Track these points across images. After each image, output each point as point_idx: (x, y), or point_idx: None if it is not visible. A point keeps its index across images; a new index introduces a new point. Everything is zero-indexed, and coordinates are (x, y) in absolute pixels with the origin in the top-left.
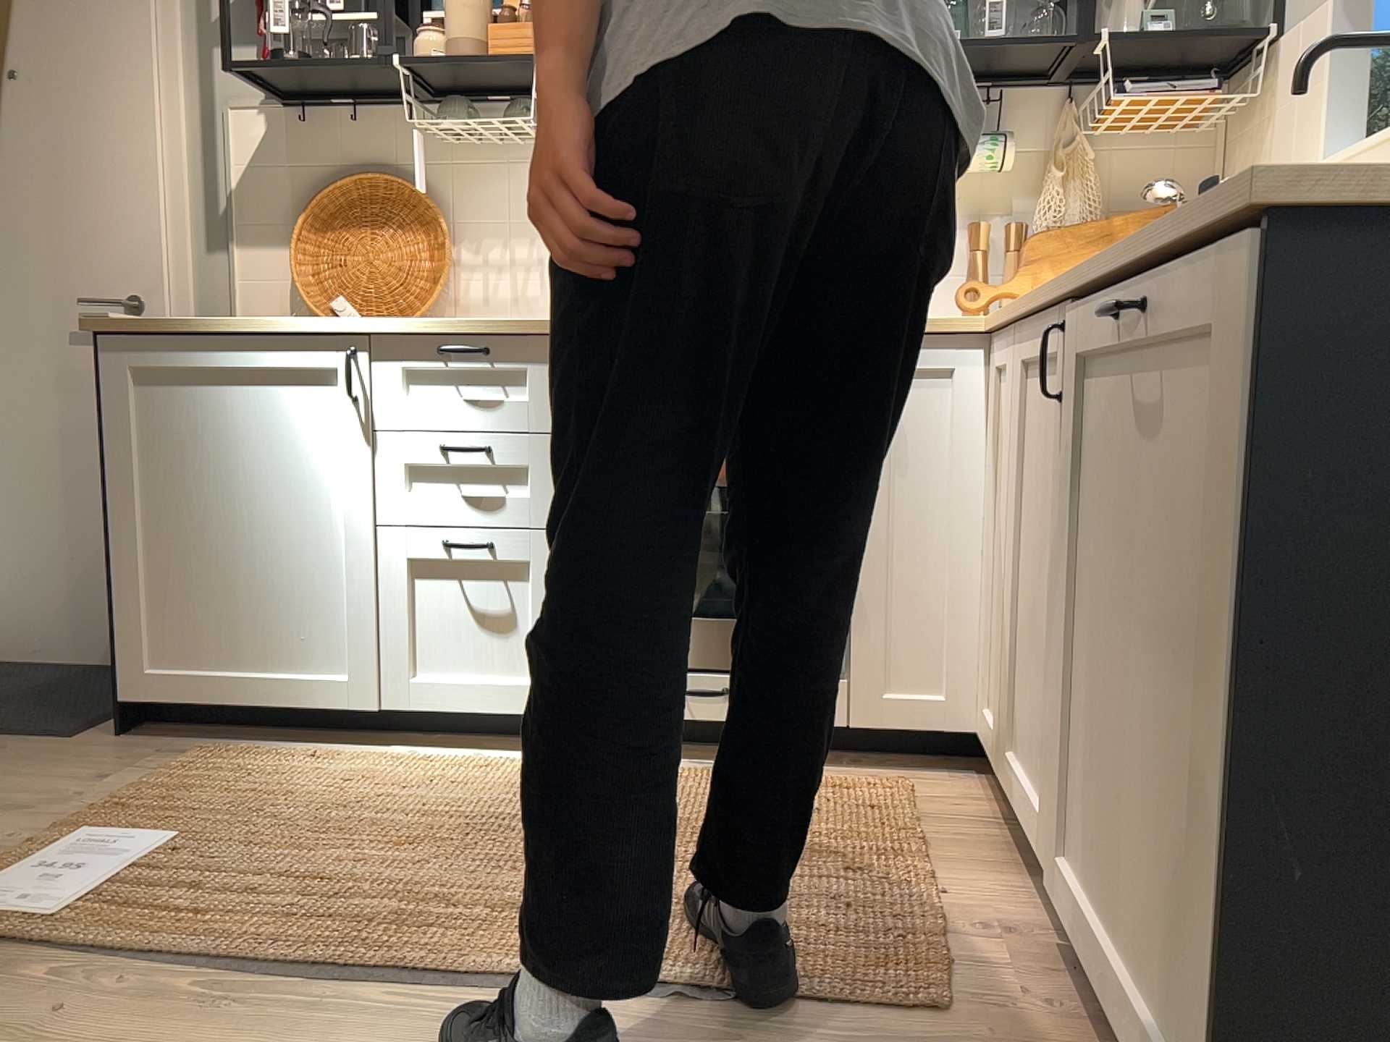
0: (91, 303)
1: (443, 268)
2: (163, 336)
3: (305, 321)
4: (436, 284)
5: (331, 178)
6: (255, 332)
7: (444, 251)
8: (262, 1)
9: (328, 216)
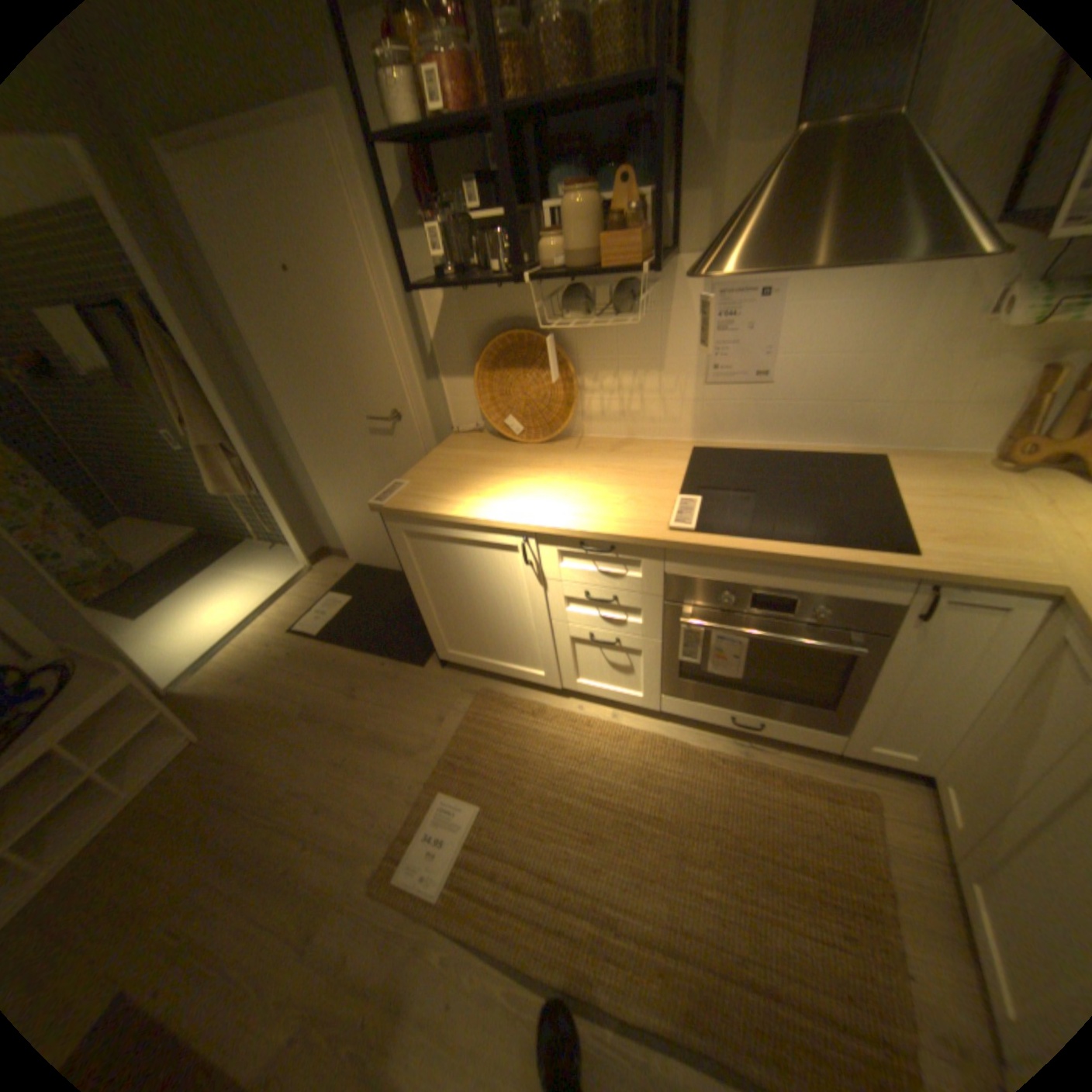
0: (374, 419)
1: (574, 399)
2: (415, 516)
3: (494, 508)
4: (569, 406)
5: (492, 328)
6: (465, 521)
7: (574, 387)
8: (420, 185)
9: (494, 357)
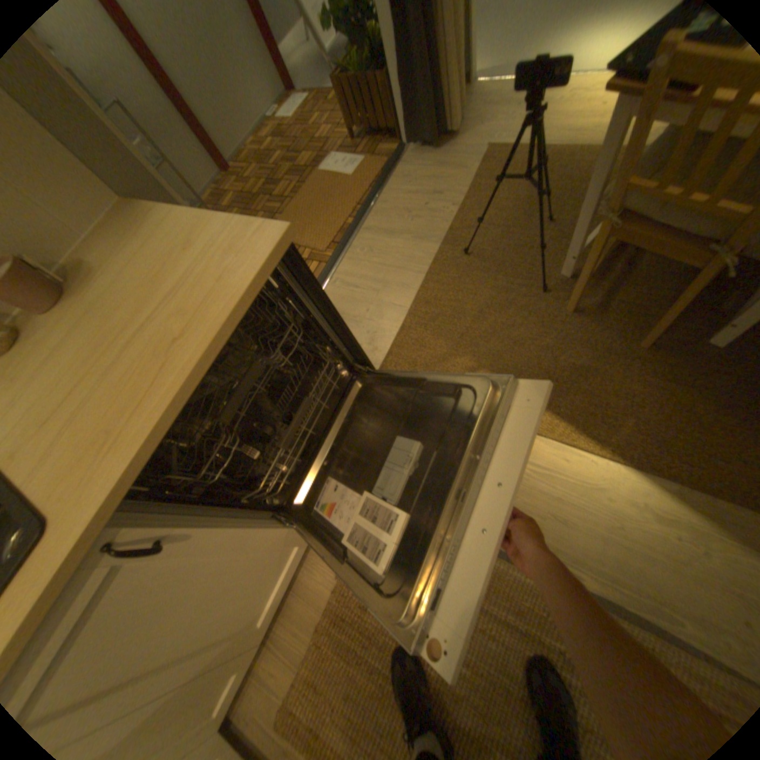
0: None
1: None
2: None
3: None
4: None
5: None
6: None
7: None
8: None
9: None
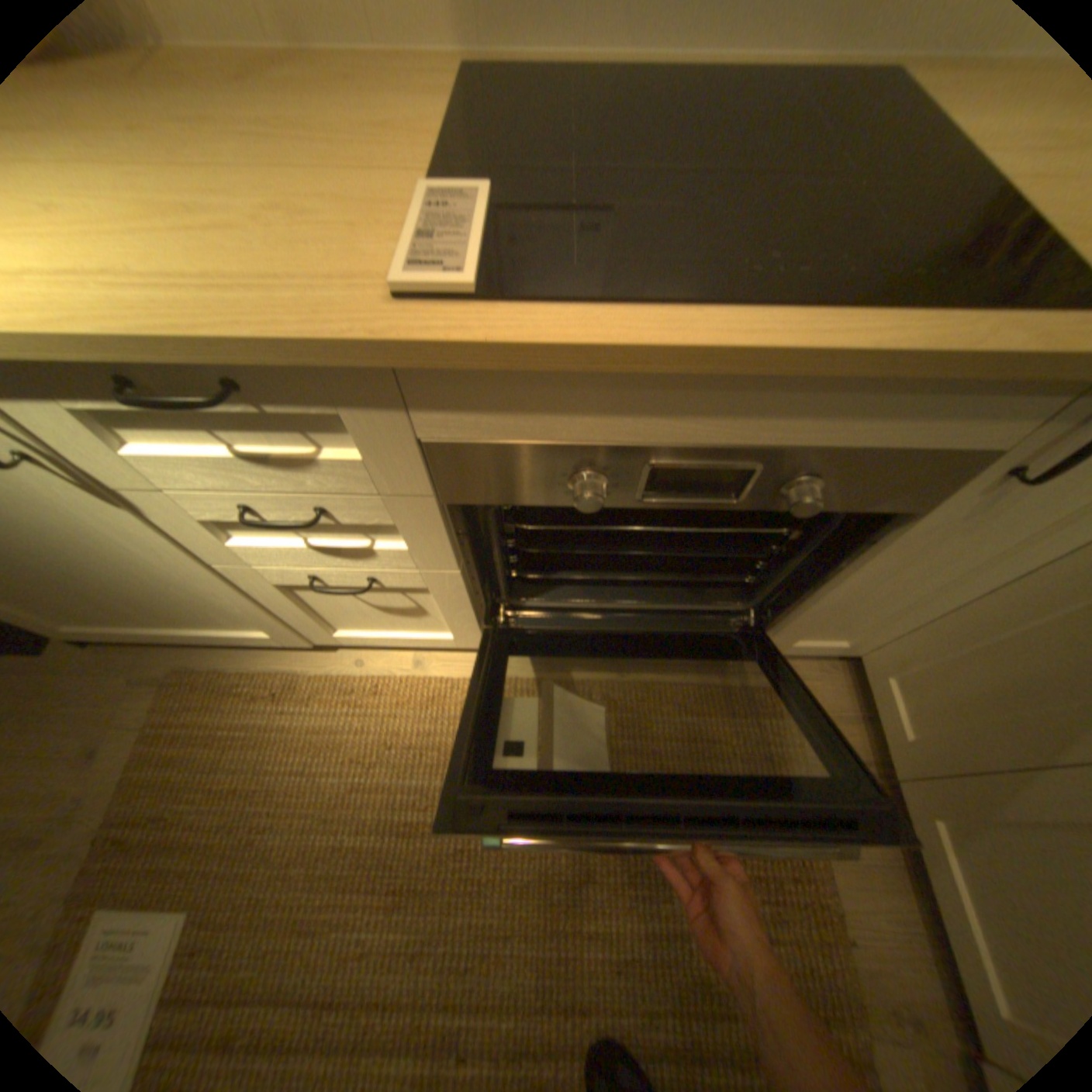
0: None
1: None
2: None
3: None
4: None
5: None
6: None
7: None
8: None
9: None
